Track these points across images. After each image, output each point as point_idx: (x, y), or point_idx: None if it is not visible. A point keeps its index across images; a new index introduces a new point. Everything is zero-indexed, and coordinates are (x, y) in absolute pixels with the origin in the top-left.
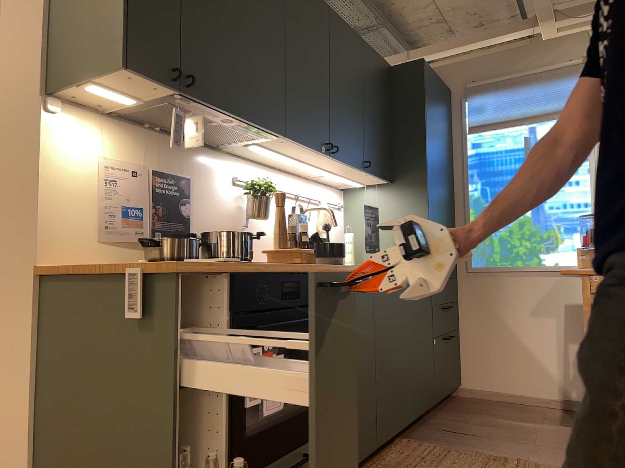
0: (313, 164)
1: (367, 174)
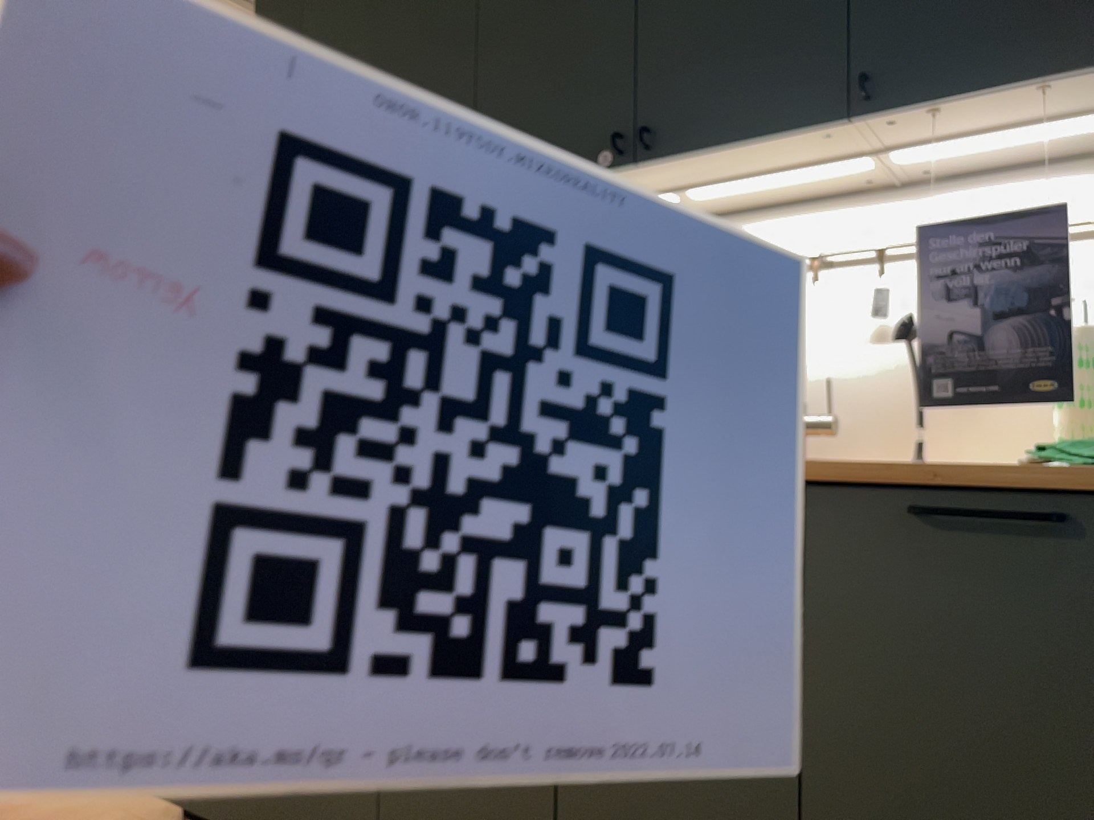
0: (723, 181)
1: (924, 110)
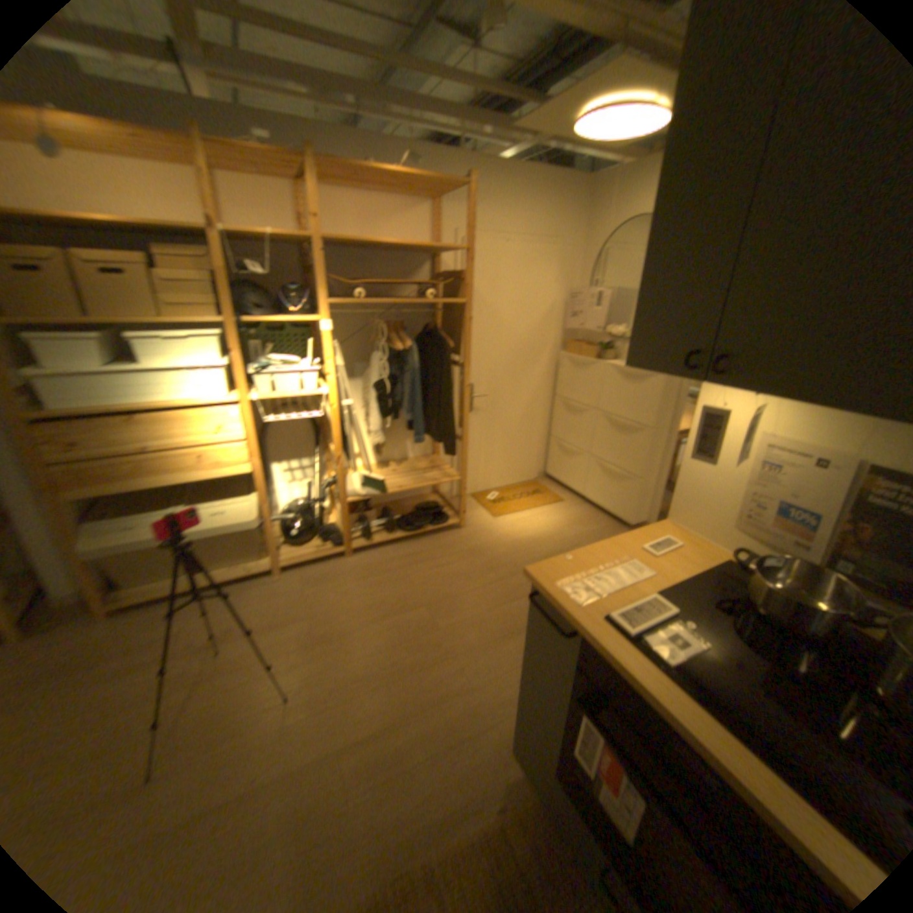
0: None
1: None
